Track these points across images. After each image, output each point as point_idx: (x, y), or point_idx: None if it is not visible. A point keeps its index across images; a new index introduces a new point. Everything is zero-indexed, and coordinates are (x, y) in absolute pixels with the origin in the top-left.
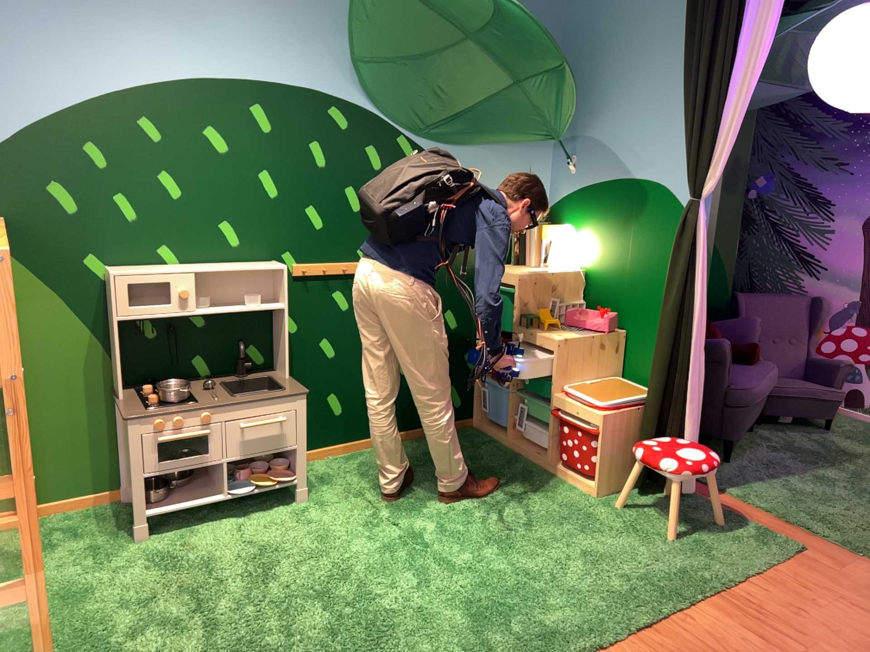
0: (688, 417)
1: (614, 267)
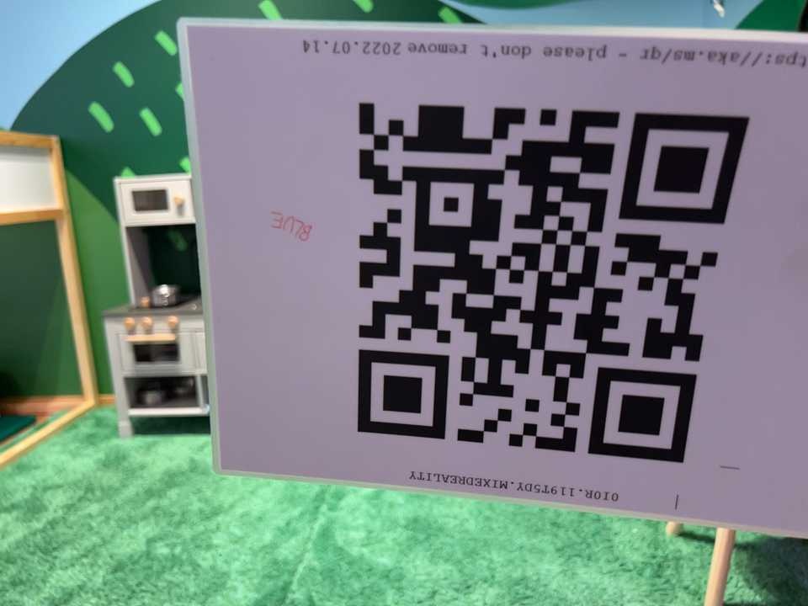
0: None
1: None
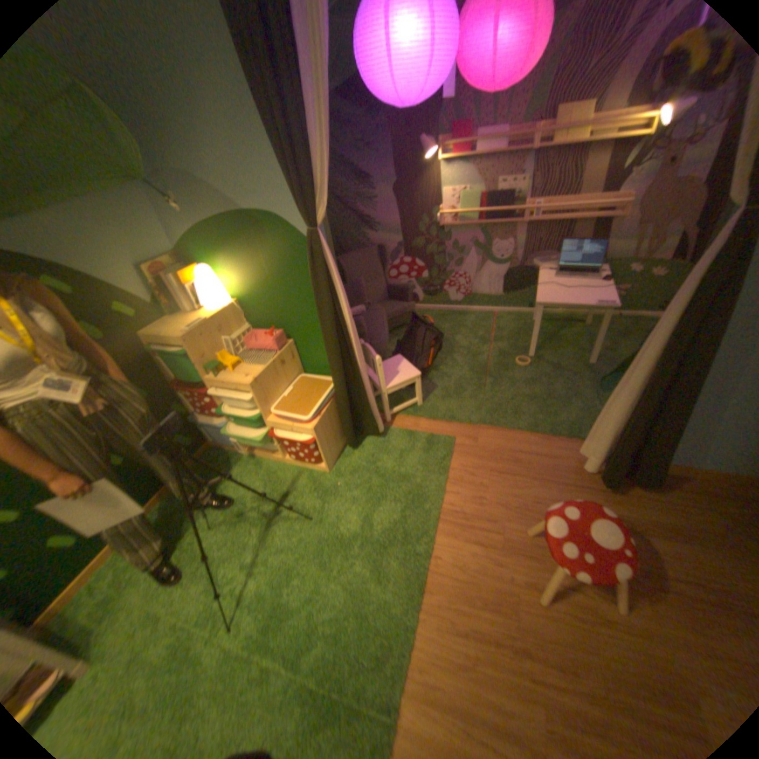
0: (372, 396)
1: (264, 290)
